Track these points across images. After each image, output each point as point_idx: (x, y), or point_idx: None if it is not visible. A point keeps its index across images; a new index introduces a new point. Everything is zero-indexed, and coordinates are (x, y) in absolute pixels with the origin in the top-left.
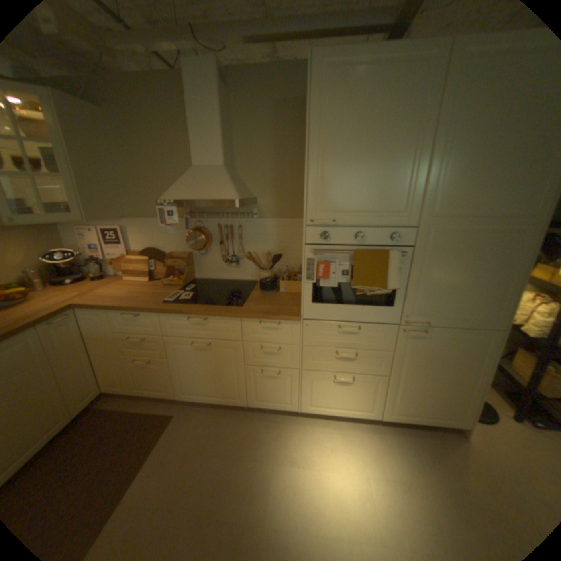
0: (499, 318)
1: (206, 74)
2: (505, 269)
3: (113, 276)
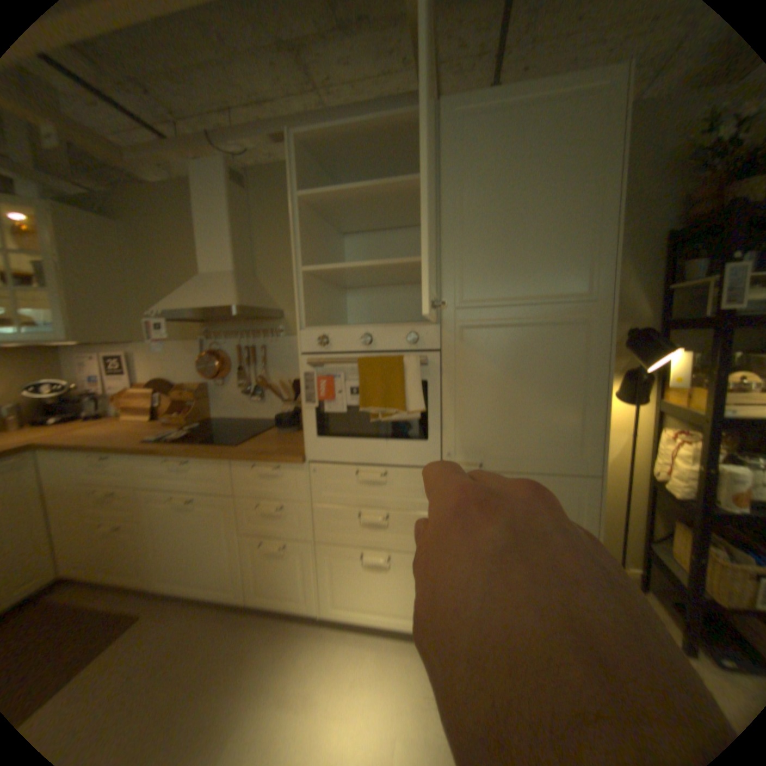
0: (585, 455)
1: (213, 174)
2: (573, 376)
3: (115, 415)
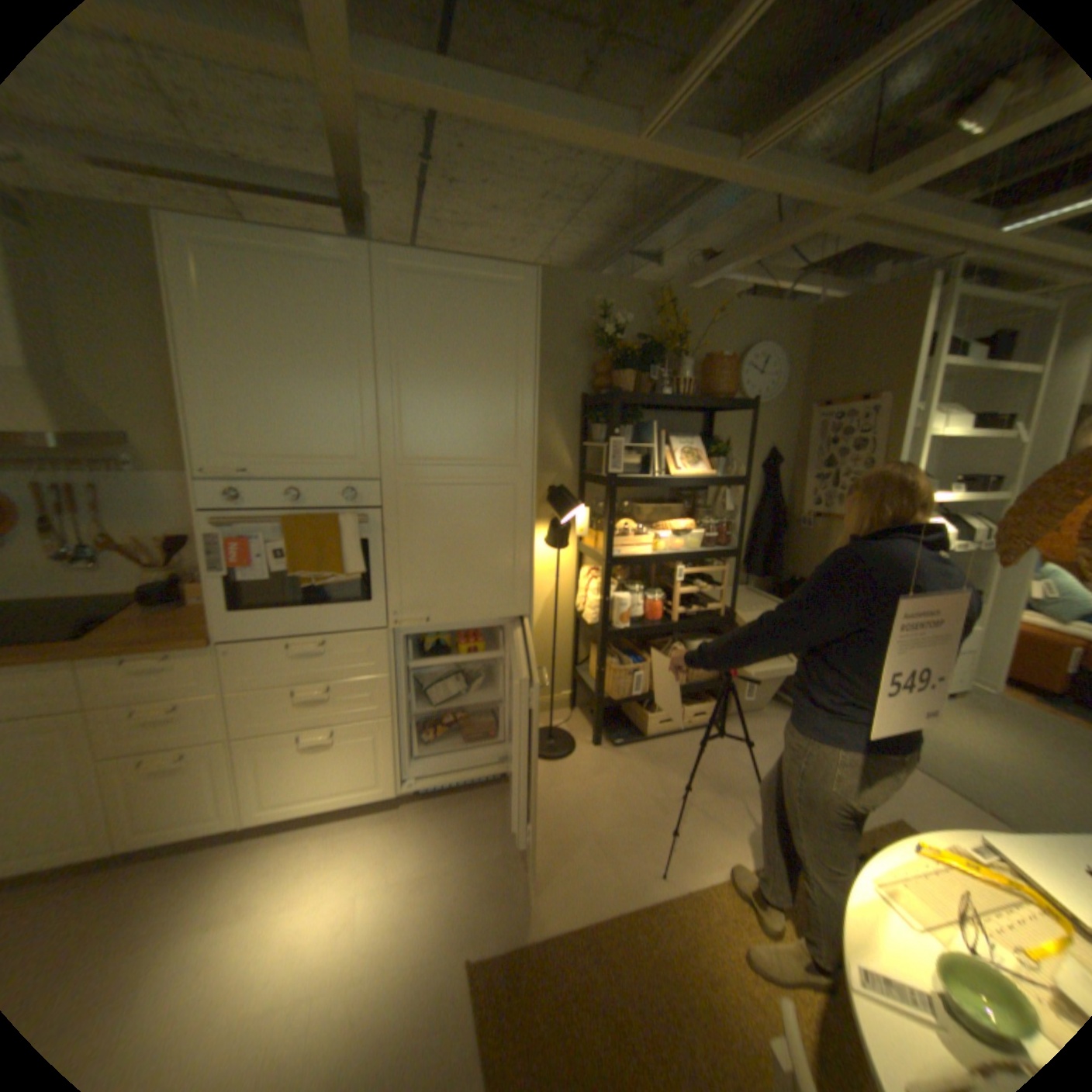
0: (515, 600)
1: None
2: (503, 533)
3: None
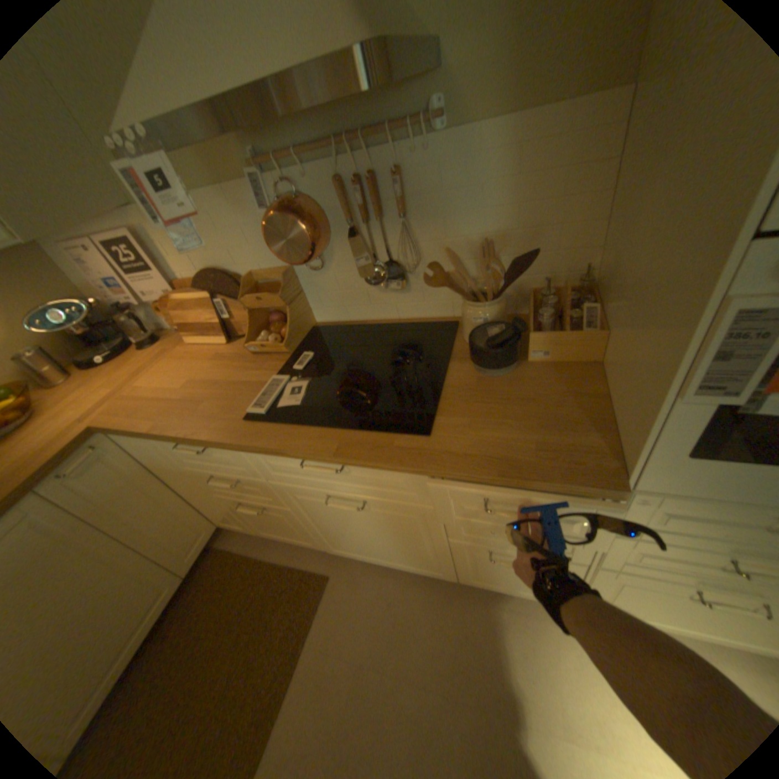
0: None
1: None
2: None
3: (171, 332)
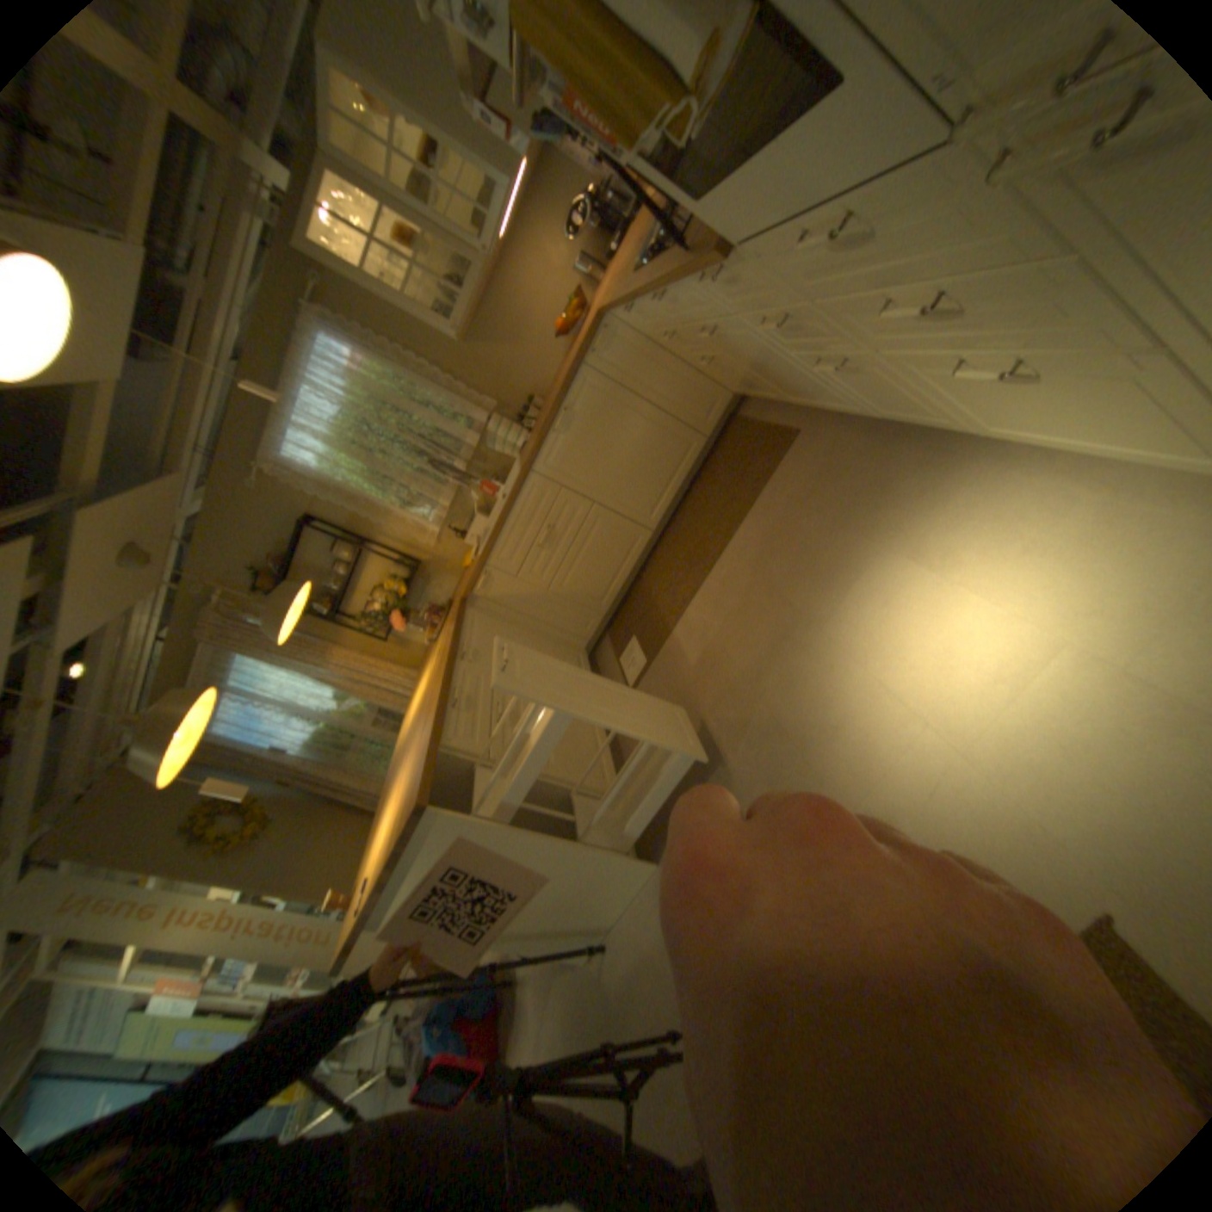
0: None
1: None
2: None
3: None
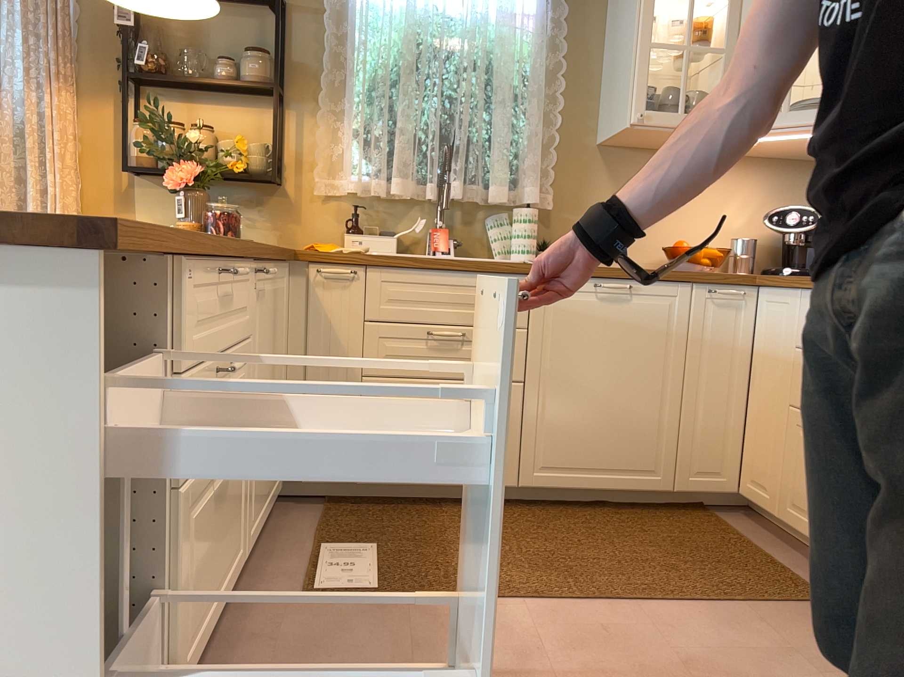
0: None
1: None
2: None
3: None
